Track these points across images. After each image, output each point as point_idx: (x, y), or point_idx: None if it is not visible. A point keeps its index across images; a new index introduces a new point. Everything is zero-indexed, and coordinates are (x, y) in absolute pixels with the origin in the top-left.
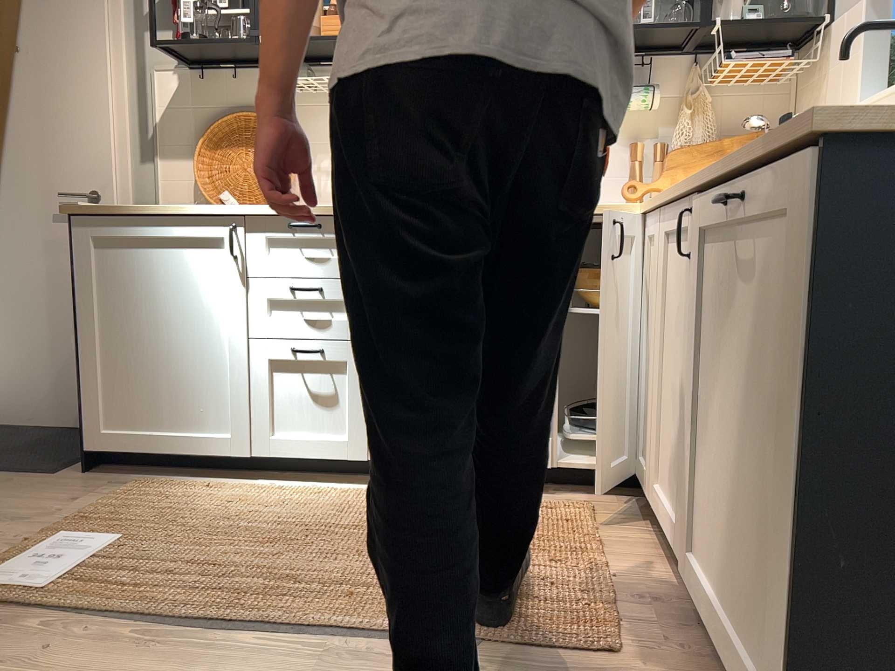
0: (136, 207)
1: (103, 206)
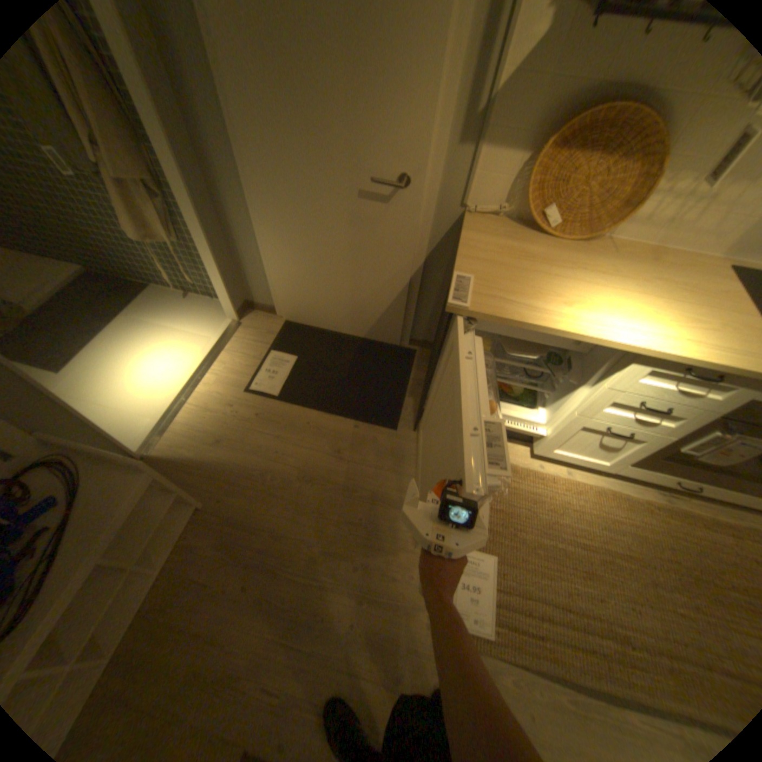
0: (534, 324)
1: (494, 309)
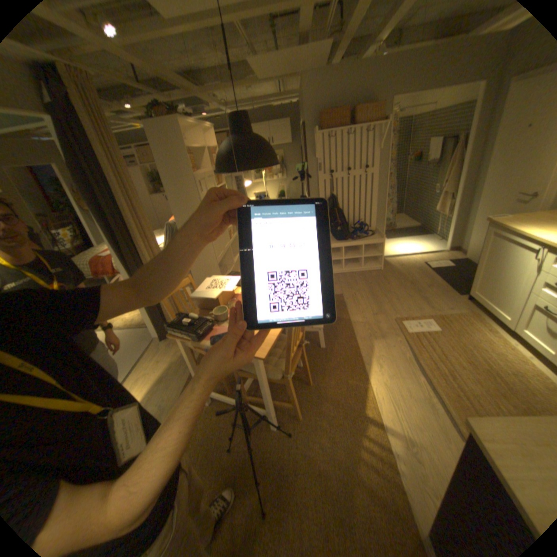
0: (508, 226)
1: (500, 221)
